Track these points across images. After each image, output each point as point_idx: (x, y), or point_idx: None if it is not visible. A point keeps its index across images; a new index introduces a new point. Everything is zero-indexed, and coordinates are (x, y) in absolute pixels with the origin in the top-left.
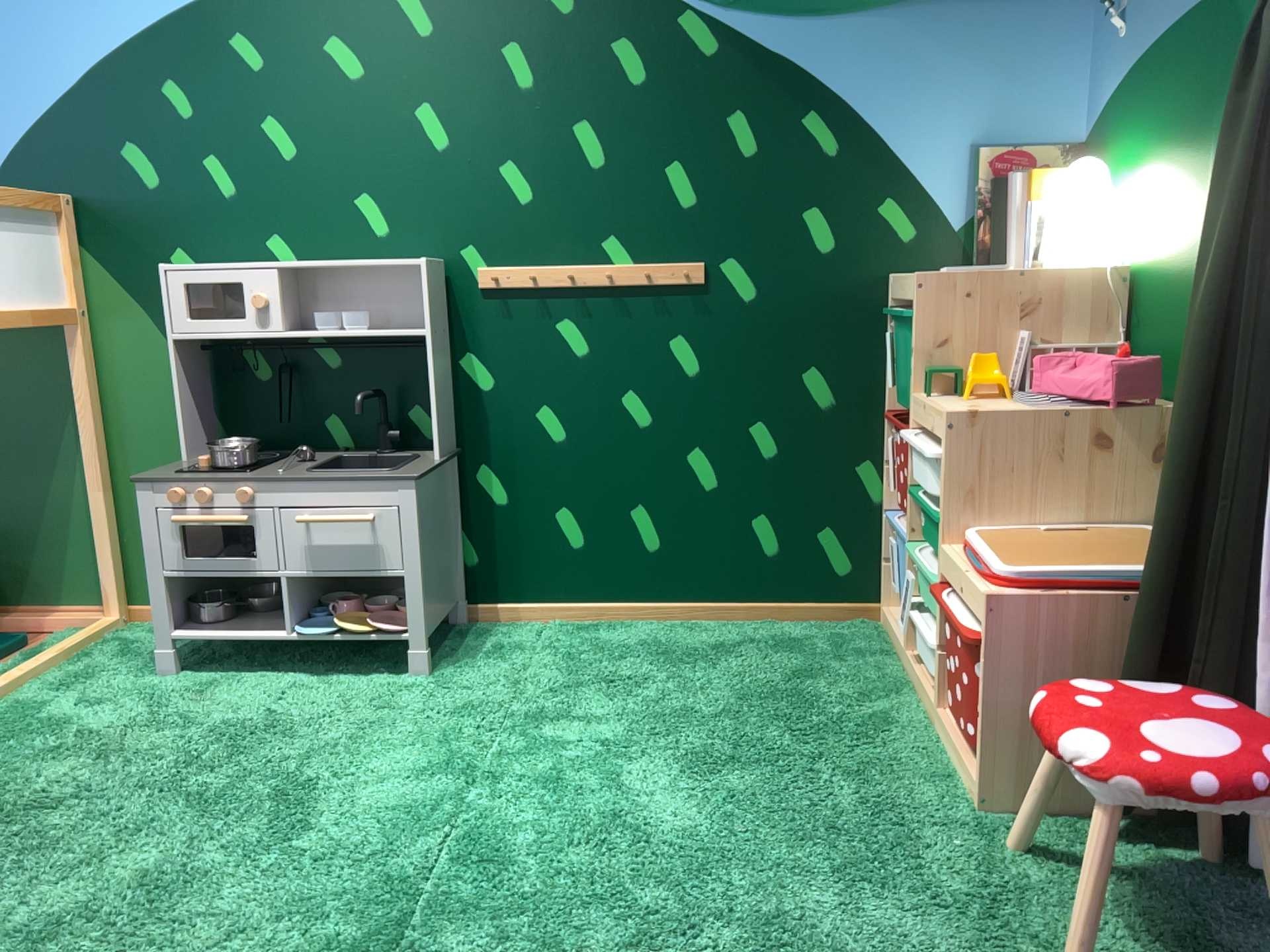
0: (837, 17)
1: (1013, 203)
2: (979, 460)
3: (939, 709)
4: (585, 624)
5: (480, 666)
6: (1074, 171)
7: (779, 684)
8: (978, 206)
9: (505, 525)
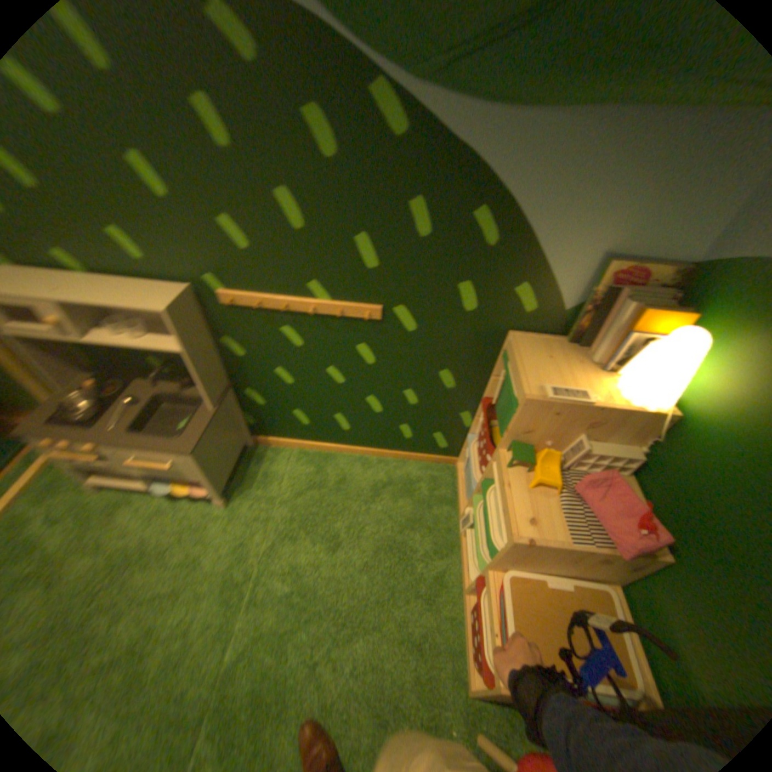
0: (538, 109)
1: (622, 321)
2: (526, 559)
3: (467, 596)
4: (313, 453)
5: (254, 497)
6: (686, 334)
7: (397, 535)
8: (593, 304)
9: (268, 413)
